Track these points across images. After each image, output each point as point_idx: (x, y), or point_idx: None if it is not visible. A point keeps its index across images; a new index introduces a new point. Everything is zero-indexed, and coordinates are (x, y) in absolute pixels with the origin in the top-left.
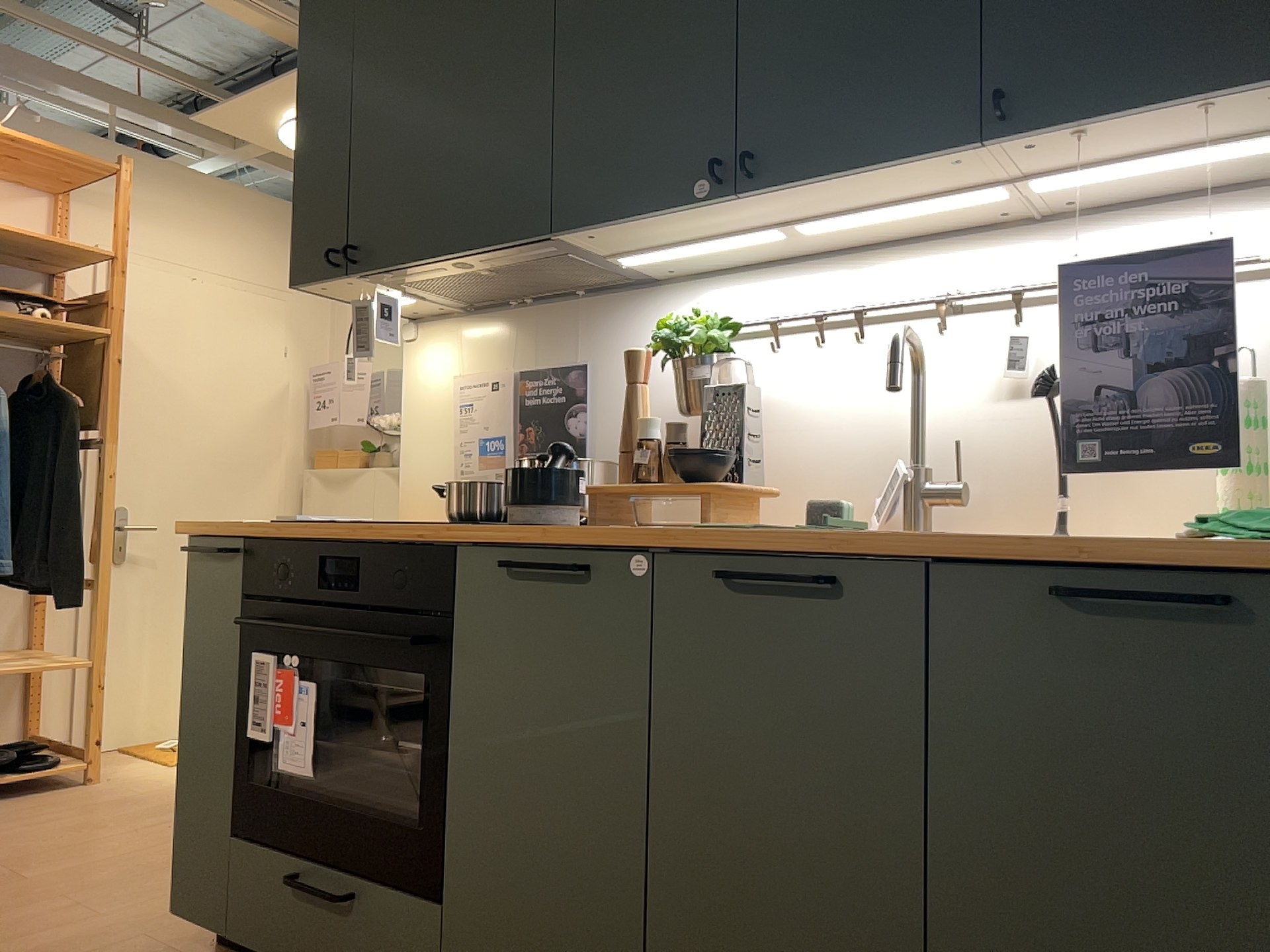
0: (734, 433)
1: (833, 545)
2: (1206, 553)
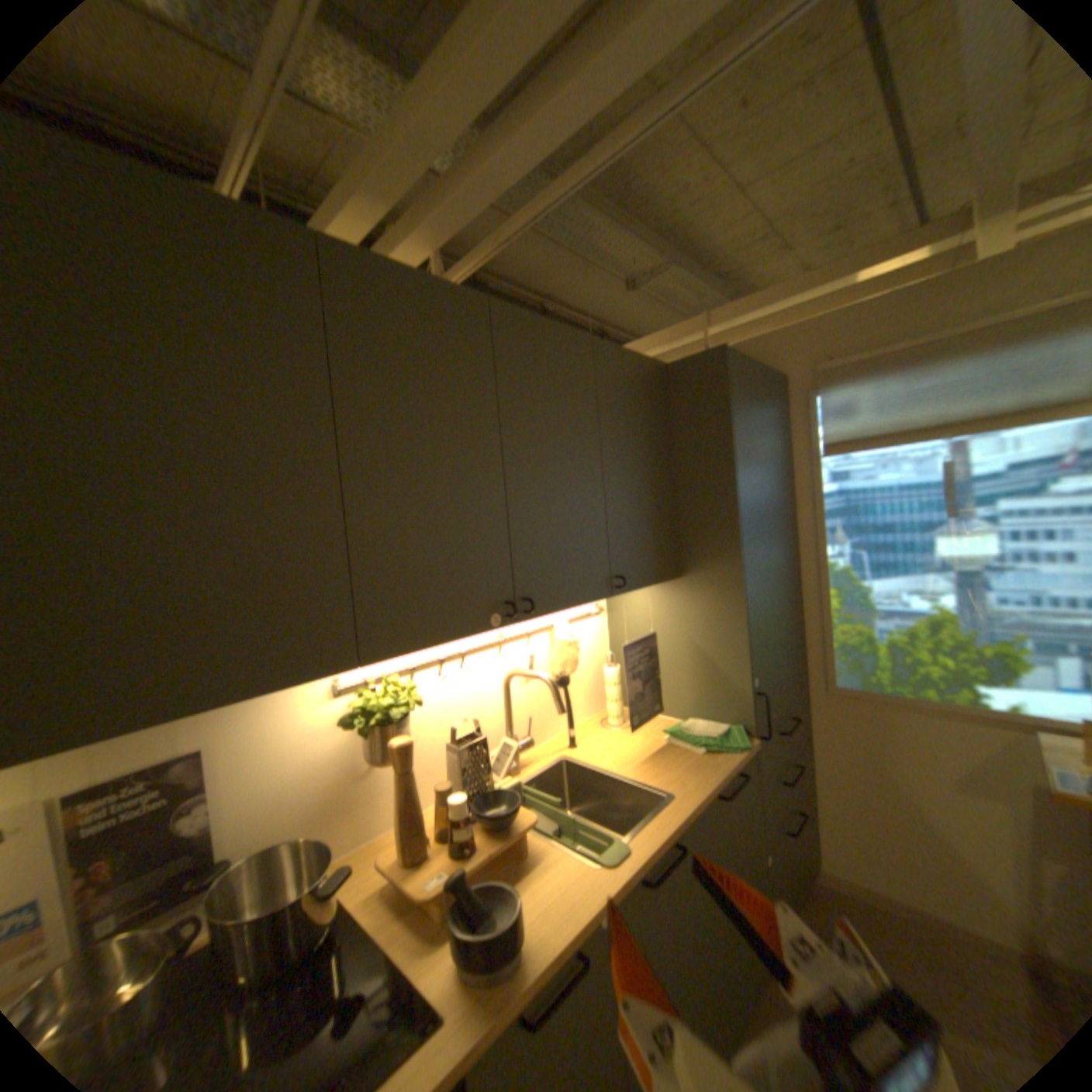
0: (484, 774)
1: (679, 831)
2: (743, 765)
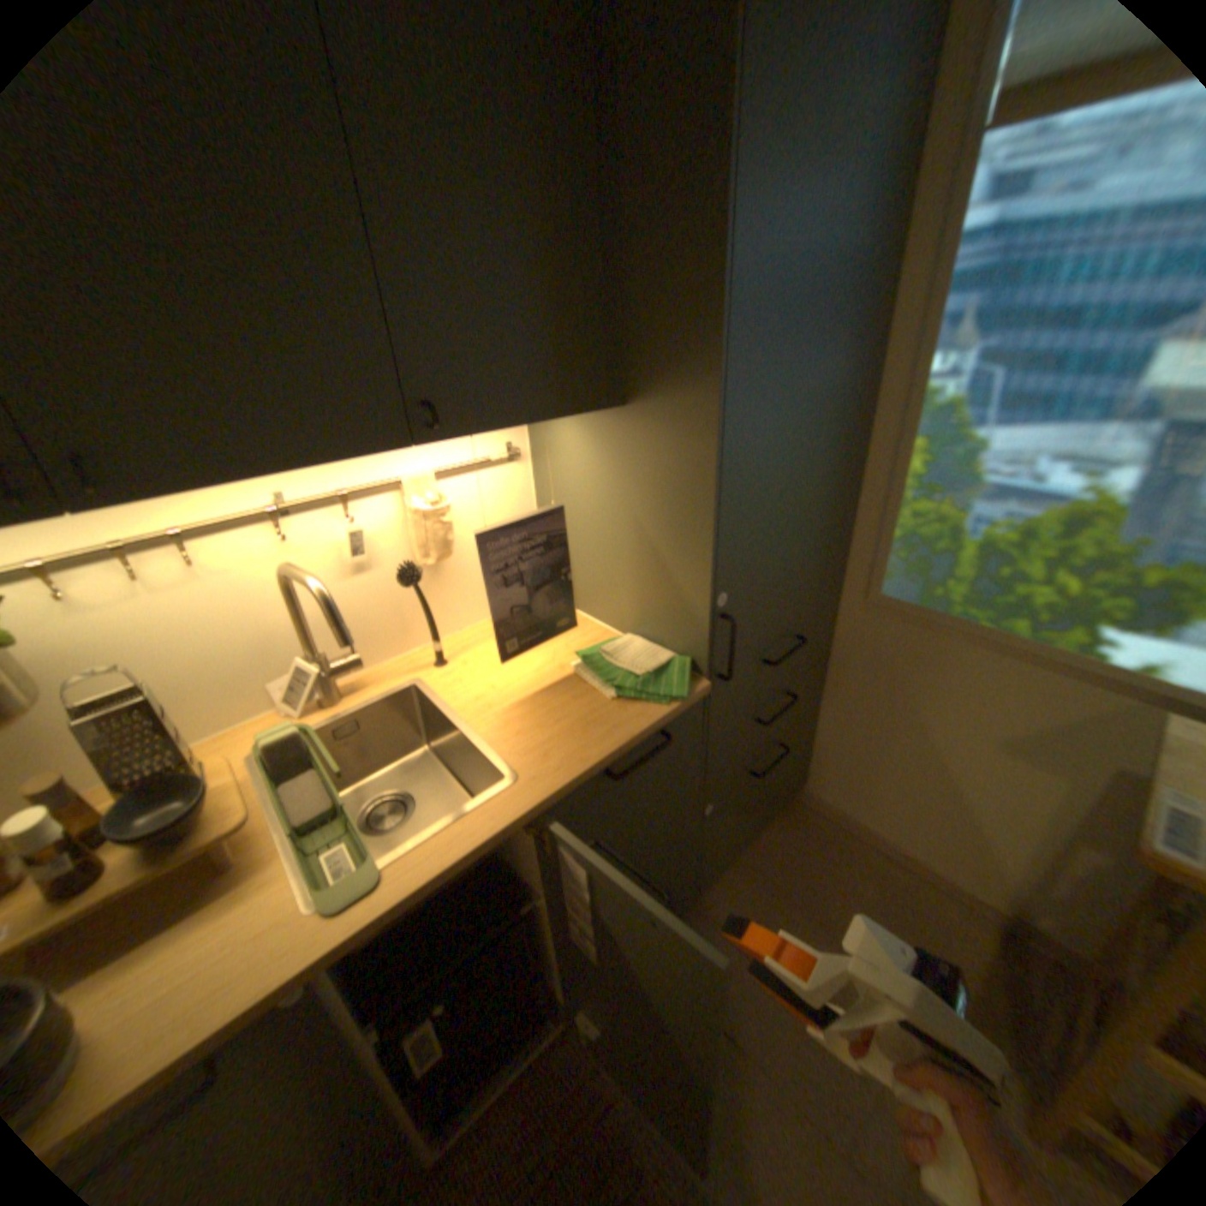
0: (154, 751)
1: (486, 845)
2: (661, 724)
